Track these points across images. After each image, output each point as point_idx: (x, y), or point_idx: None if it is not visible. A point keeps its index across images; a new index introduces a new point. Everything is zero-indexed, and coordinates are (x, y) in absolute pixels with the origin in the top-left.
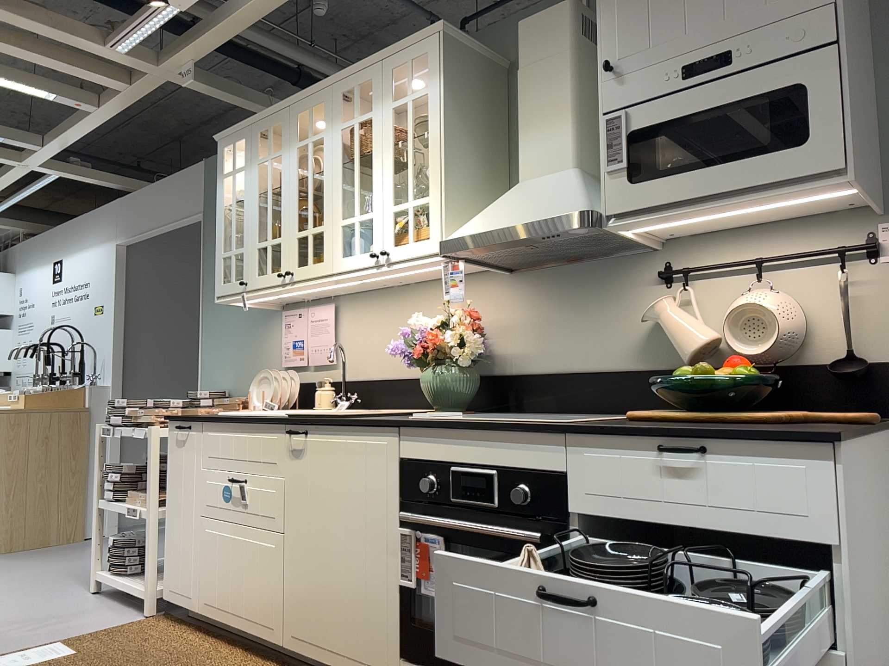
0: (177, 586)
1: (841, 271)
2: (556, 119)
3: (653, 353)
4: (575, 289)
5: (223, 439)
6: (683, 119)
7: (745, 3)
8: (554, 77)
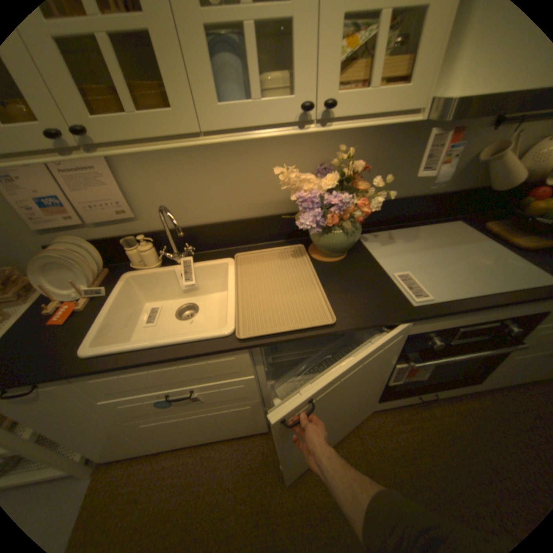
0: (117, 454)
1: None
2: None
3: (464, 180)
4: (427, 129)
5: (129, 379)
6: None
7: None
8: None
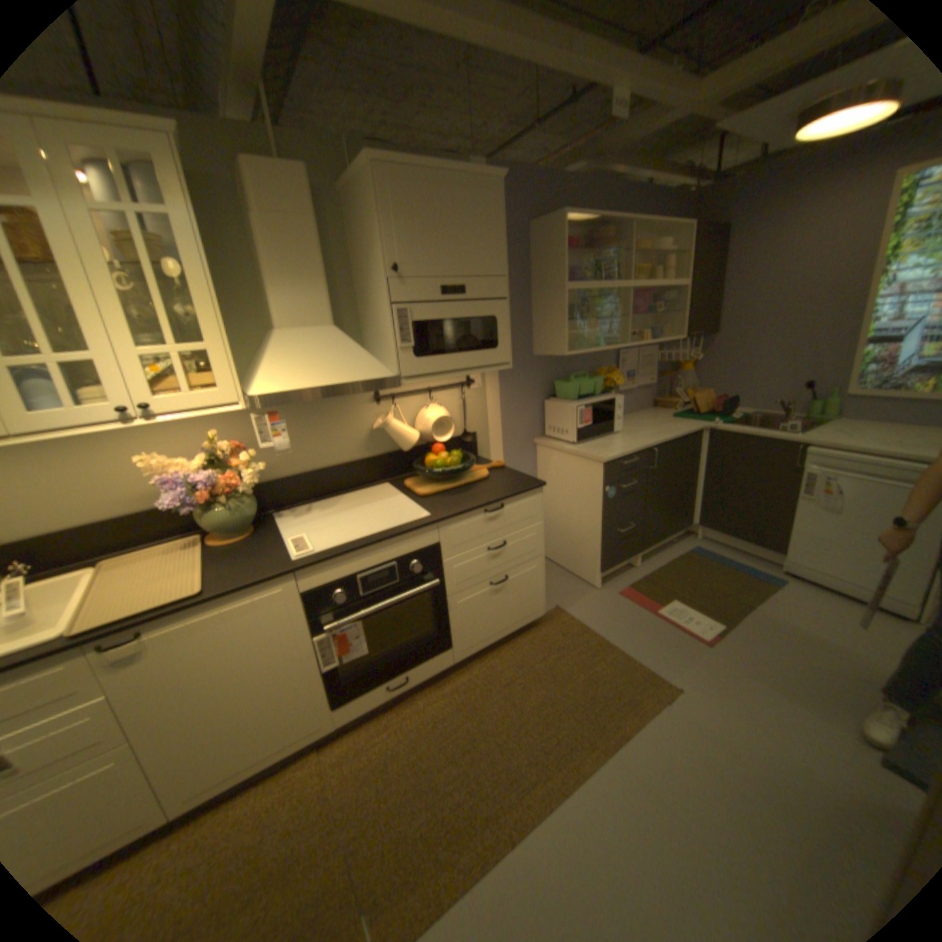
0: None
1: (460, 393)
2: (310, 278)
3: (374, 446)
4: (310, 409)
5: None
6: (442, 320)
7: (472, 257)
8: (302, 236)
